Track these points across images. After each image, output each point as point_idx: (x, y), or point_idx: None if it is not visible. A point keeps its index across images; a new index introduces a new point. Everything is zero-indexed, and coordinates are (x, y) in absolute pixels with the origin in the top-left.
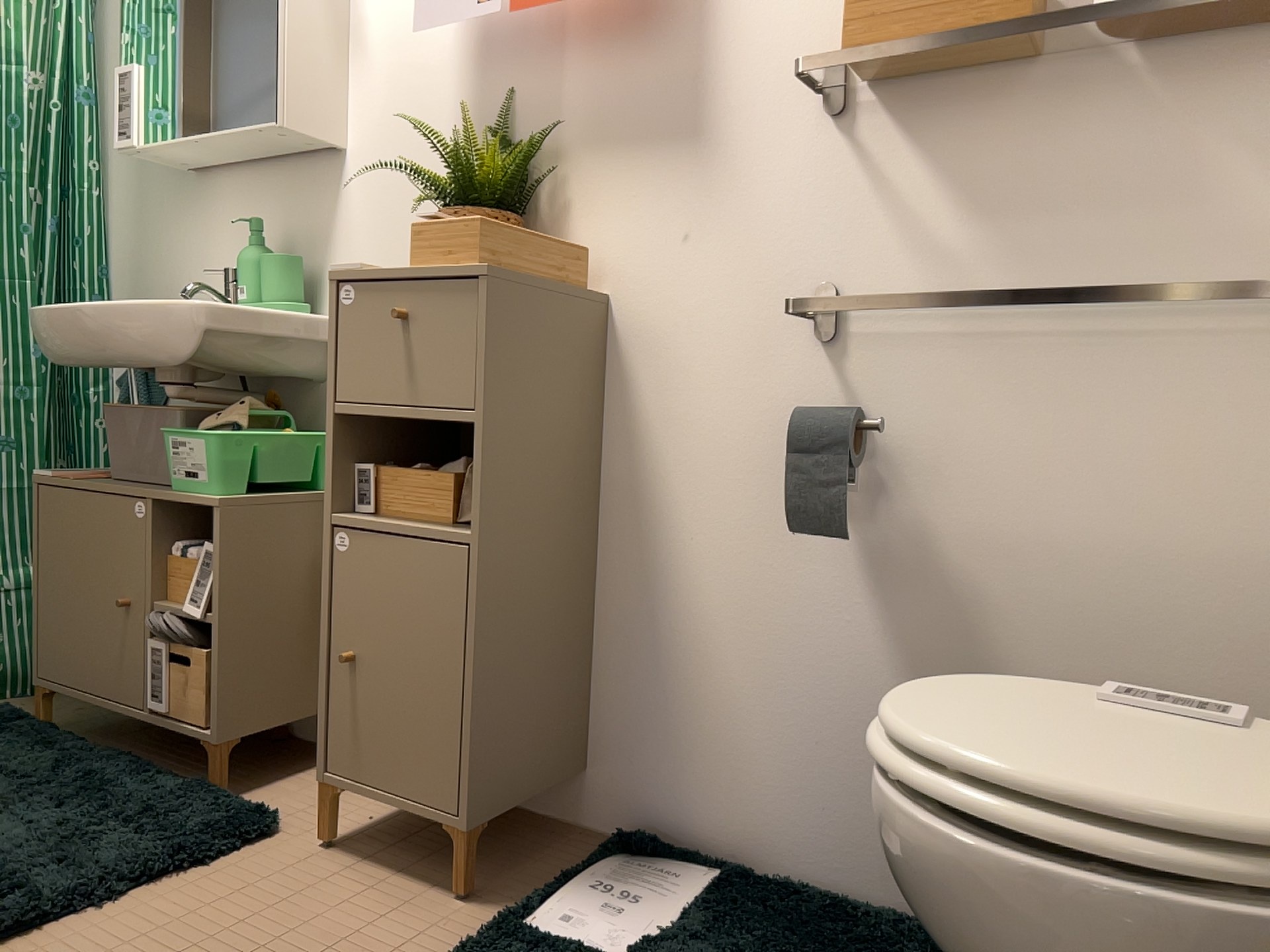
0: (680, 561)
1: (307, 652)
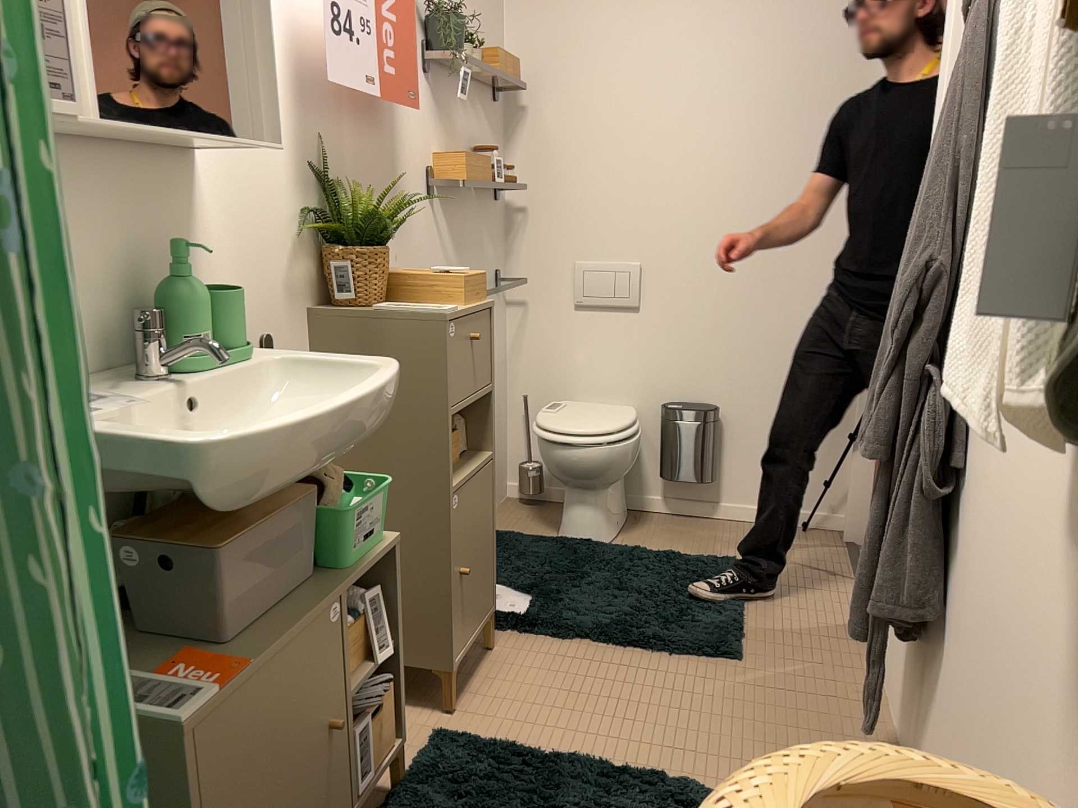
0: None
1: None
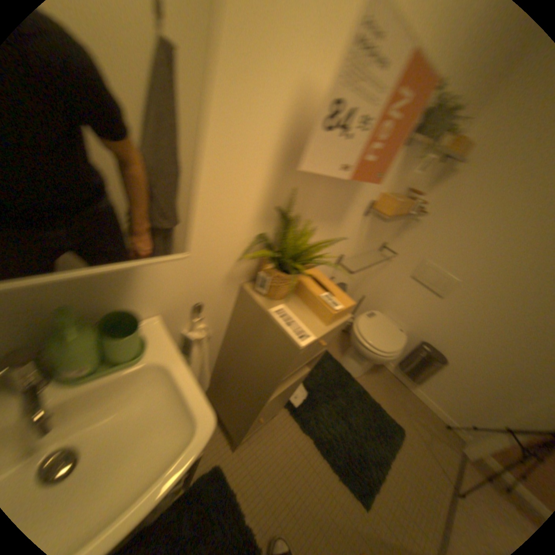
0: None
1: None
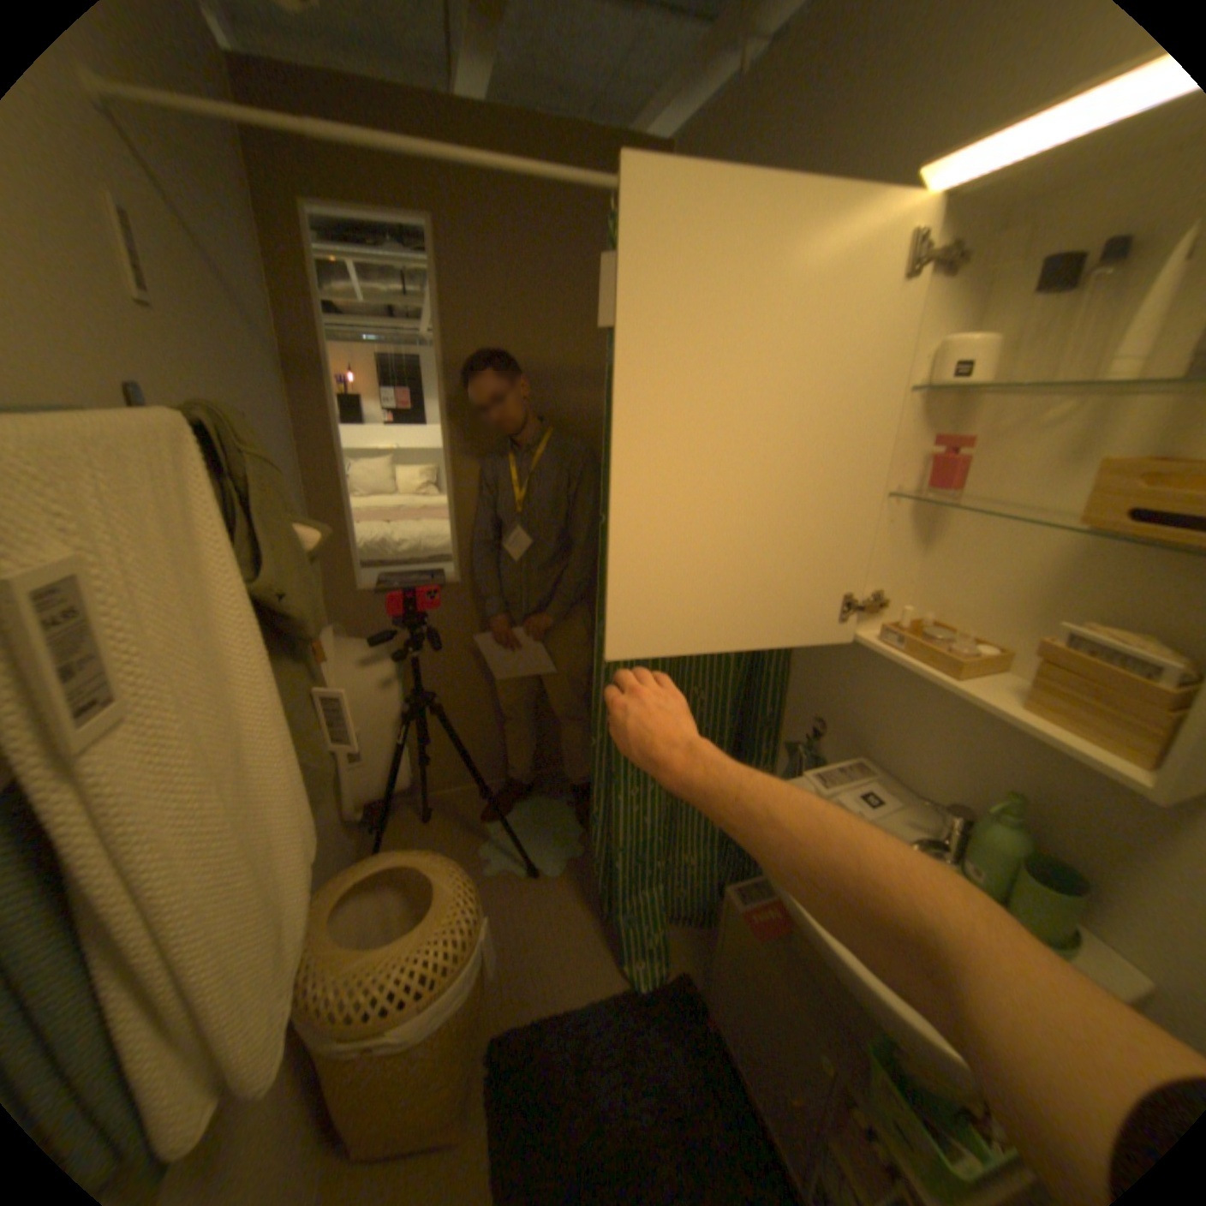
0: None
1: None
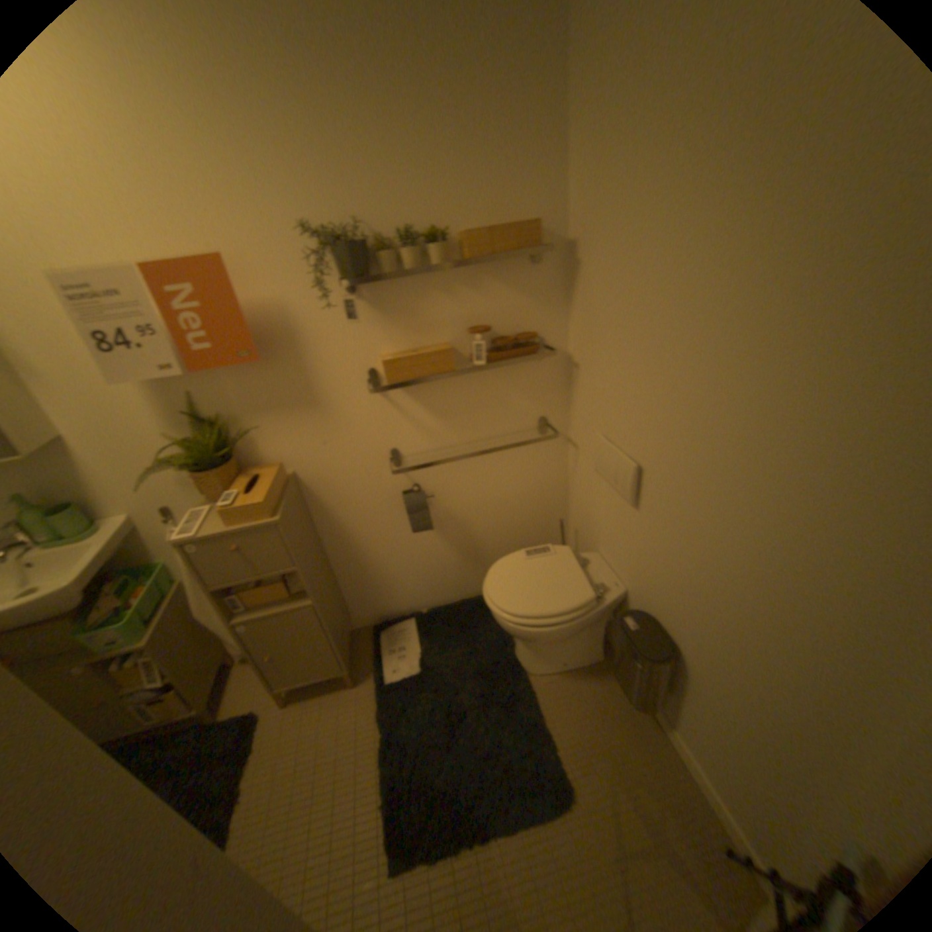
0: (365, 547)
1: (206, 651)
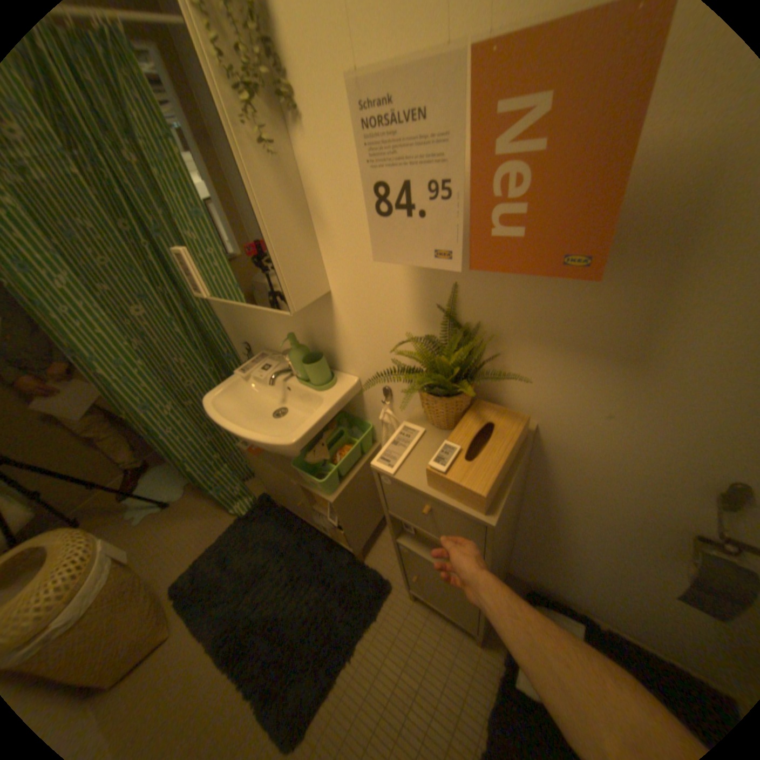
0: (574, 535)
1: (377, 506)
